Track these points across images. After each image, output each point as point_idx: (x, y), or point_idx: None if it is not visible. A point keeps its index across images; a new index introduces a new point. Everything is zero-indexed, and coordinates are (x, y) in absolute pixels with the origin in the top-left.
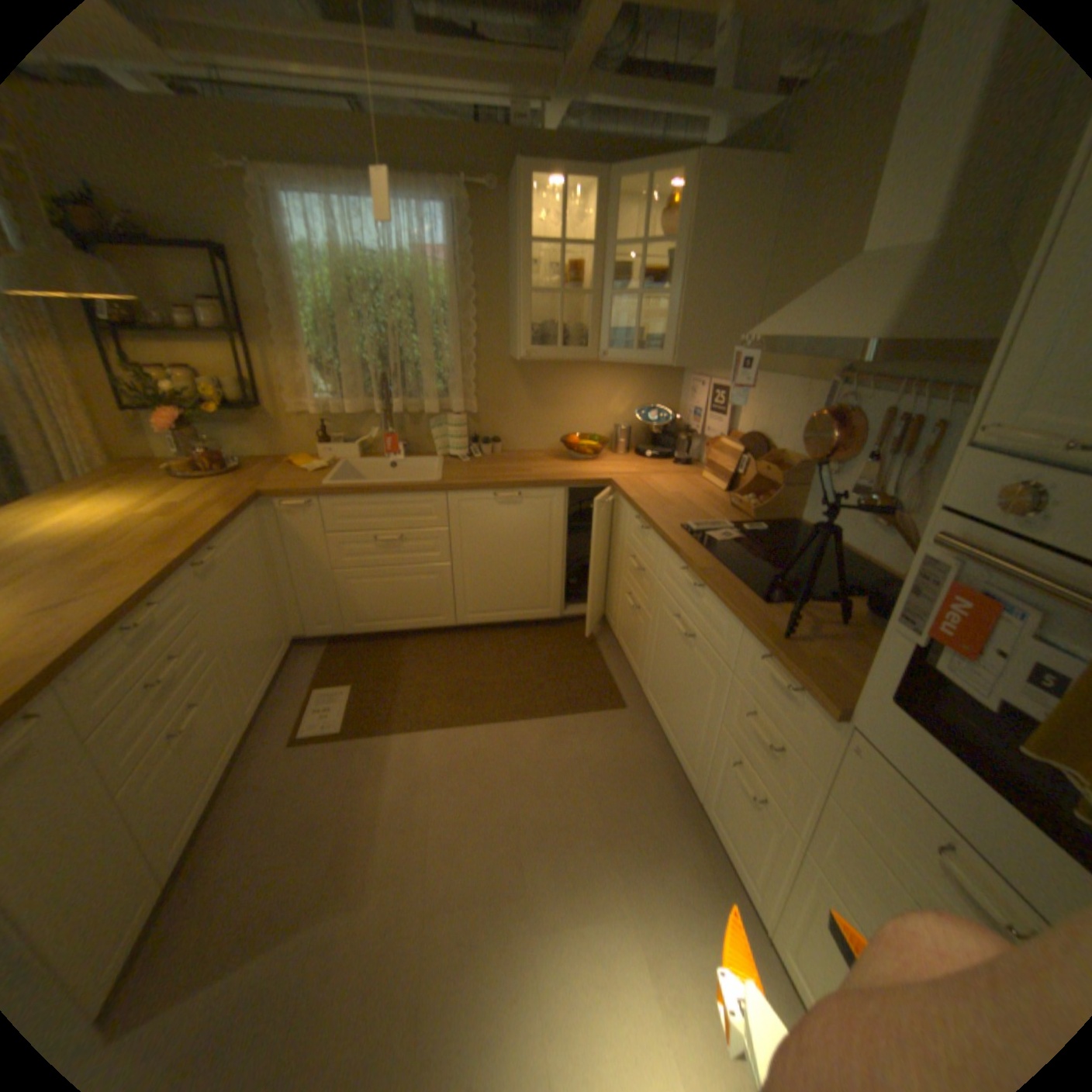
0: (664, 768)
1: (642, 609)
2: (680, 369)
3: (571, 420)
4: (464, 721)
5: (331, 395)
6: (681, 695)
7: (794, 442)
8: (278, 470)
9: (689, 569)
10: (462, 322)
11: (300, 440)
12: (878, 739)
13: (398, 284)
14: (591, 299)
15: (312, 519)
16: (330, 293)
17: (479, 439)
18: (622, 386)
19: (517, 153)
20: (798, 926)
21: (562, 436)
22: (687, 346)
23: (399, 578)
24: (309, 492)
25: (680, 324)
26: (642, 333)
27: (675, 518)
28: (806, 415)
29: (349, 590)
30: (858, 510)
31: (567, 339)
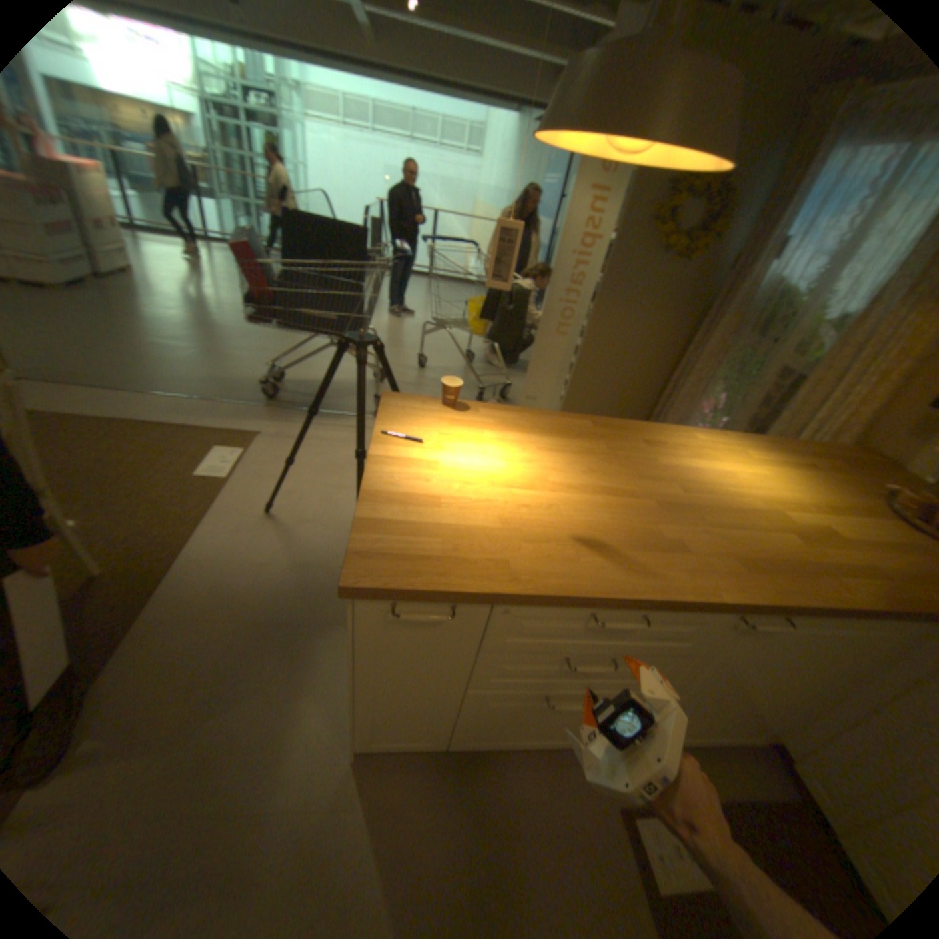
0: None
1: None
2: None
3: None
4: None
5: None
6: None
7: None
8: None
9: None
10: None
11: None
12: None
13: None
14: None
15: None
16: None
17: None
18: None
19: None
20: None
21: None
22: None
23: None
24: None
25: None
26: None
27: None
28: None
29: None
30: None
31: None
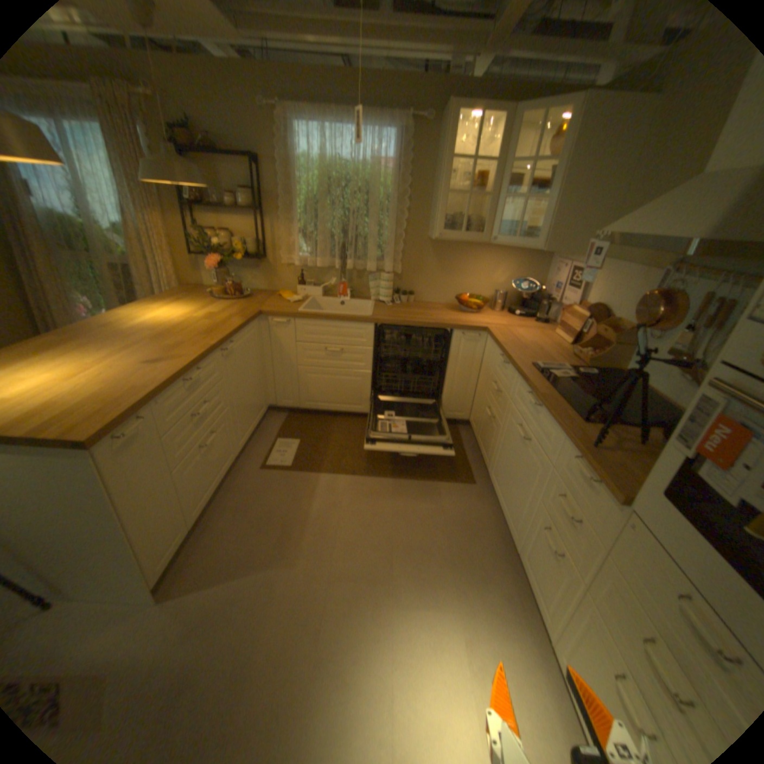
0: (496, 527)
1: (496, 419)
2: (549, 253)
3: (464, 284)
4: (366, 474)
5: (308, 255)
6: (514, 479)
7: (628, 313)
8: (271, 299)
9: (532, 393)
10: (398, 211)
11: (286, 282)
12: (648, 519)
13: (359, 183)
14: (489, 199)
15: (288, 332)
16: (315, 188)
17: (399, 292)
18: (504, 262)
19: (450, 94)
20: (573, 640)
21: (456, 294)
22: (555, 237)
23: (337, 377)
24: (289, 315)
25: (553, 220)
26: (523, 226)
27: (528, 358)
28: (641, 293)
29: (305, 380)
30: (670, 367)
31: (468, 227)
